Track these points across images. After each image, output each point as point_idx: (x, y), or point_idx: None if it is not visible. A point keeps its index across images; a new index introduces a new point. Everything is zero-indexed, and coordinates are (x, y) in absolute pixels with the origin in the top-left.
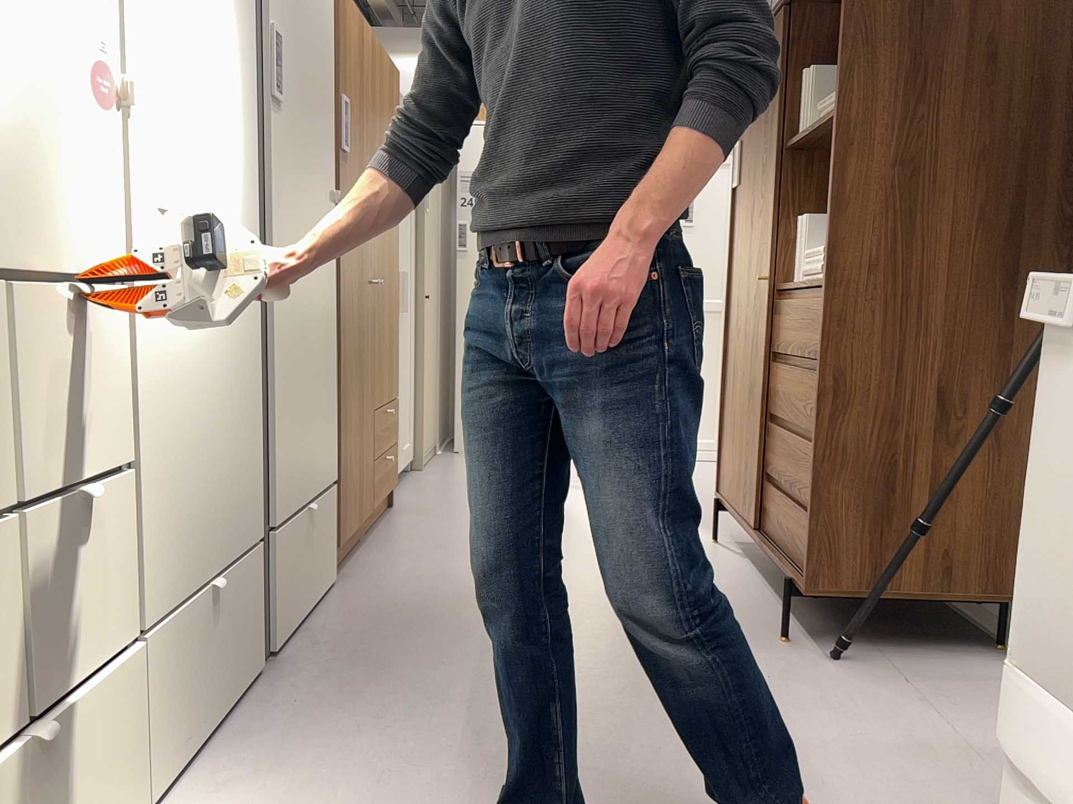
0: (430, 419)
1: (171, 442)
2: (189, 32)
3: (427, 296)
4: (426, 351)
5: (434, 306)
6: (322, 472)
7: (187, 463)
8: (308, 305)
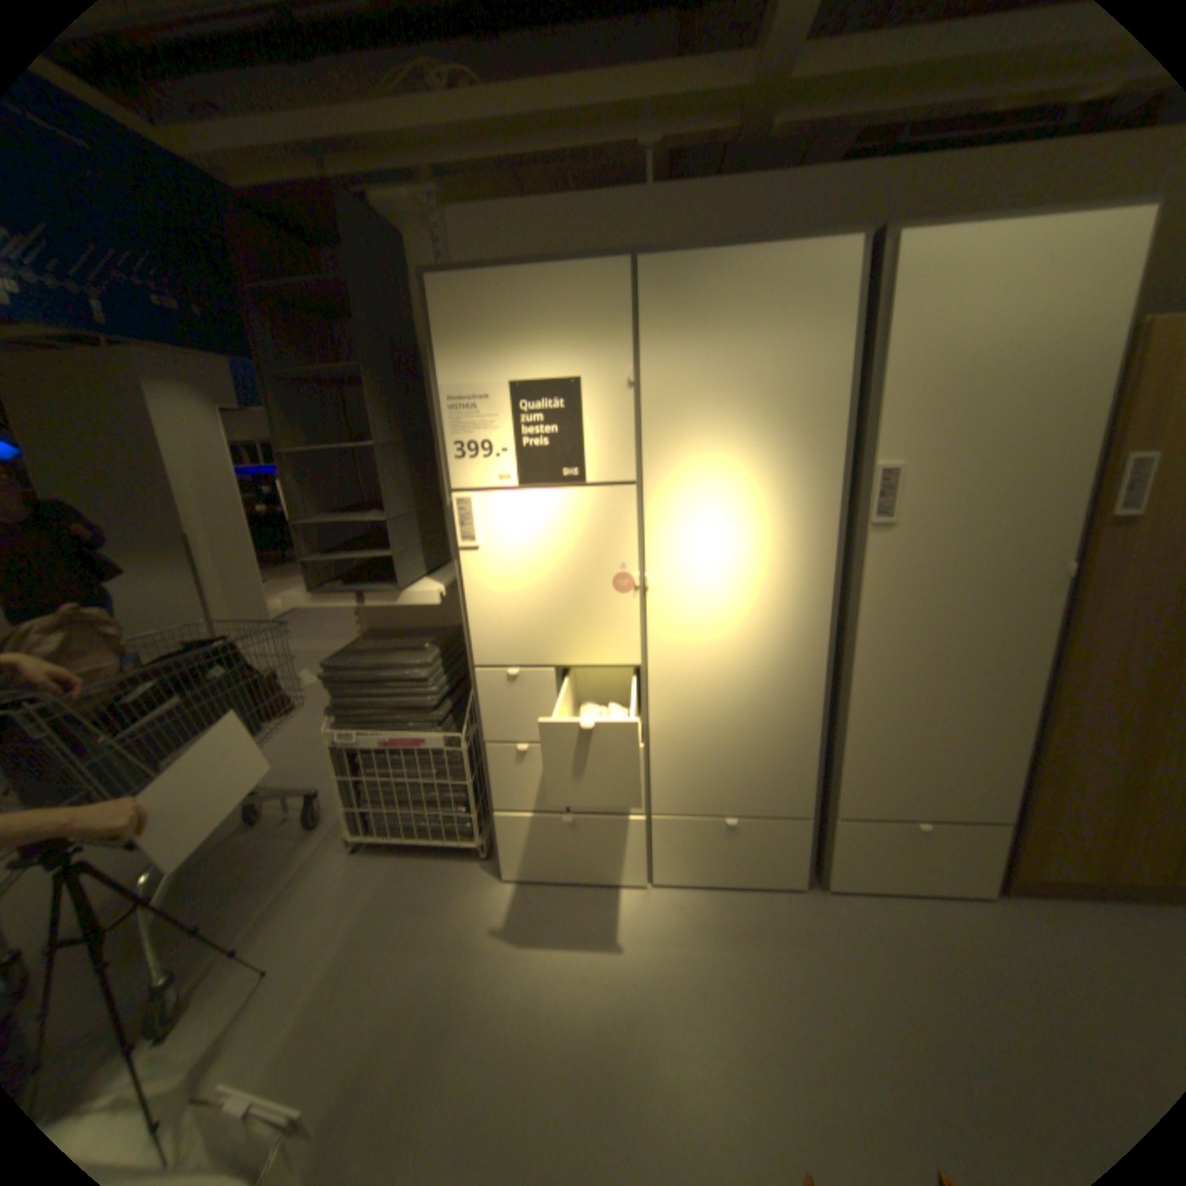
0: None
1: (690, 741)
2: (728, 525)
3: None
4: None
5: None
6: (970, 809)
7: (708, 754)
8: (956, 675)
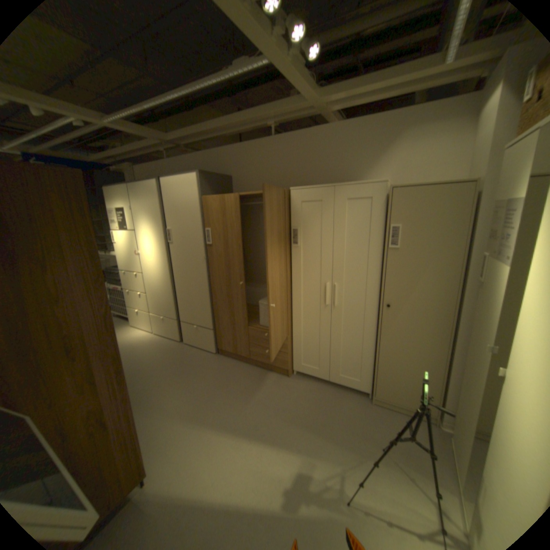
0: (405, 389)
1: (153, 294)
2: (149, 241)
3: (390, 306)
4: (388, 340)
5: (431, 318)
6: (203, 323)
7: (156, 298)
8: (191, 283)
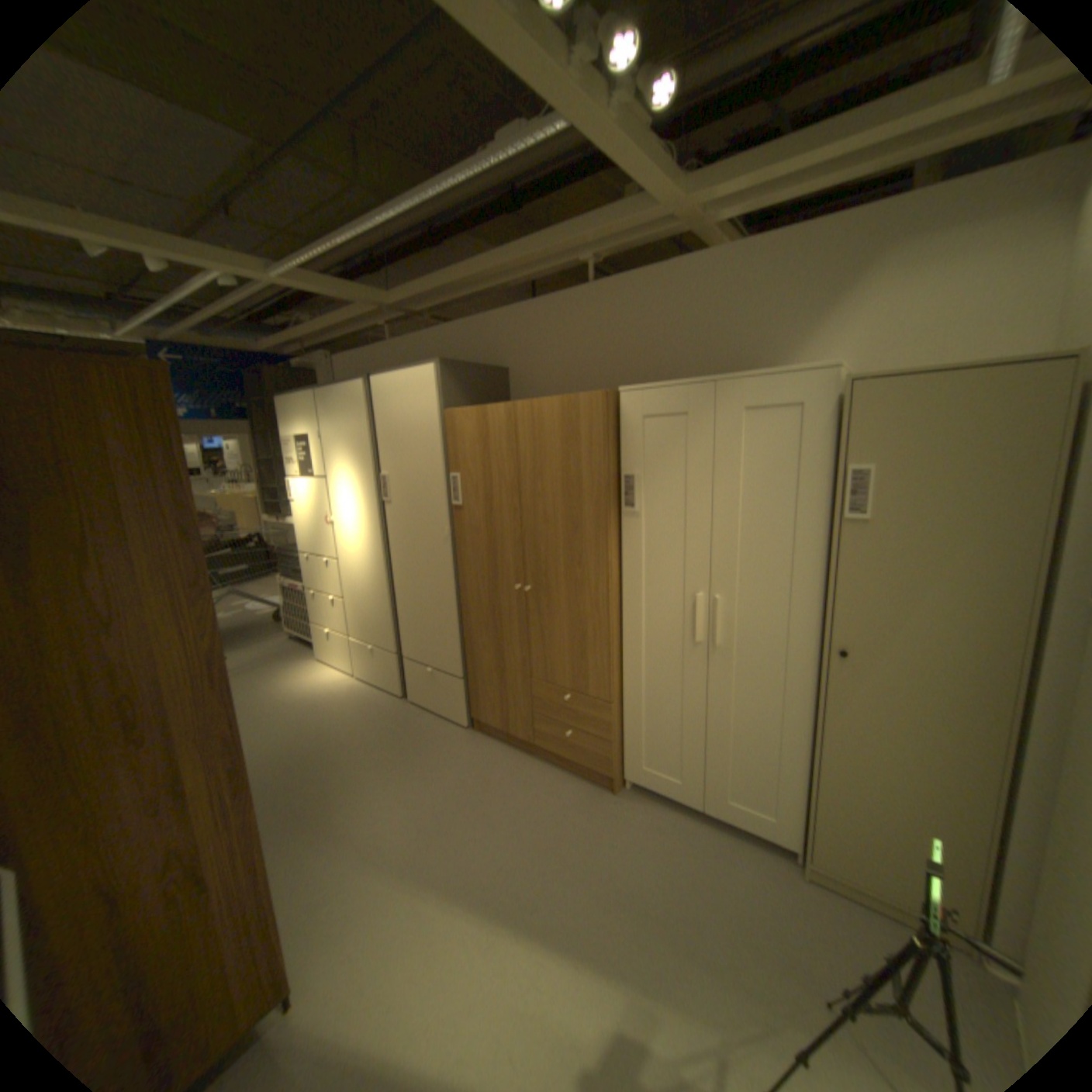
0: (889, 856)
1: (355, 601)
2: (350, 498)
3: (849, 655)
4: (843, 736)
5: (956, 692)
6: (444, 664)
7: (361, 609)
8: (424, 583)
